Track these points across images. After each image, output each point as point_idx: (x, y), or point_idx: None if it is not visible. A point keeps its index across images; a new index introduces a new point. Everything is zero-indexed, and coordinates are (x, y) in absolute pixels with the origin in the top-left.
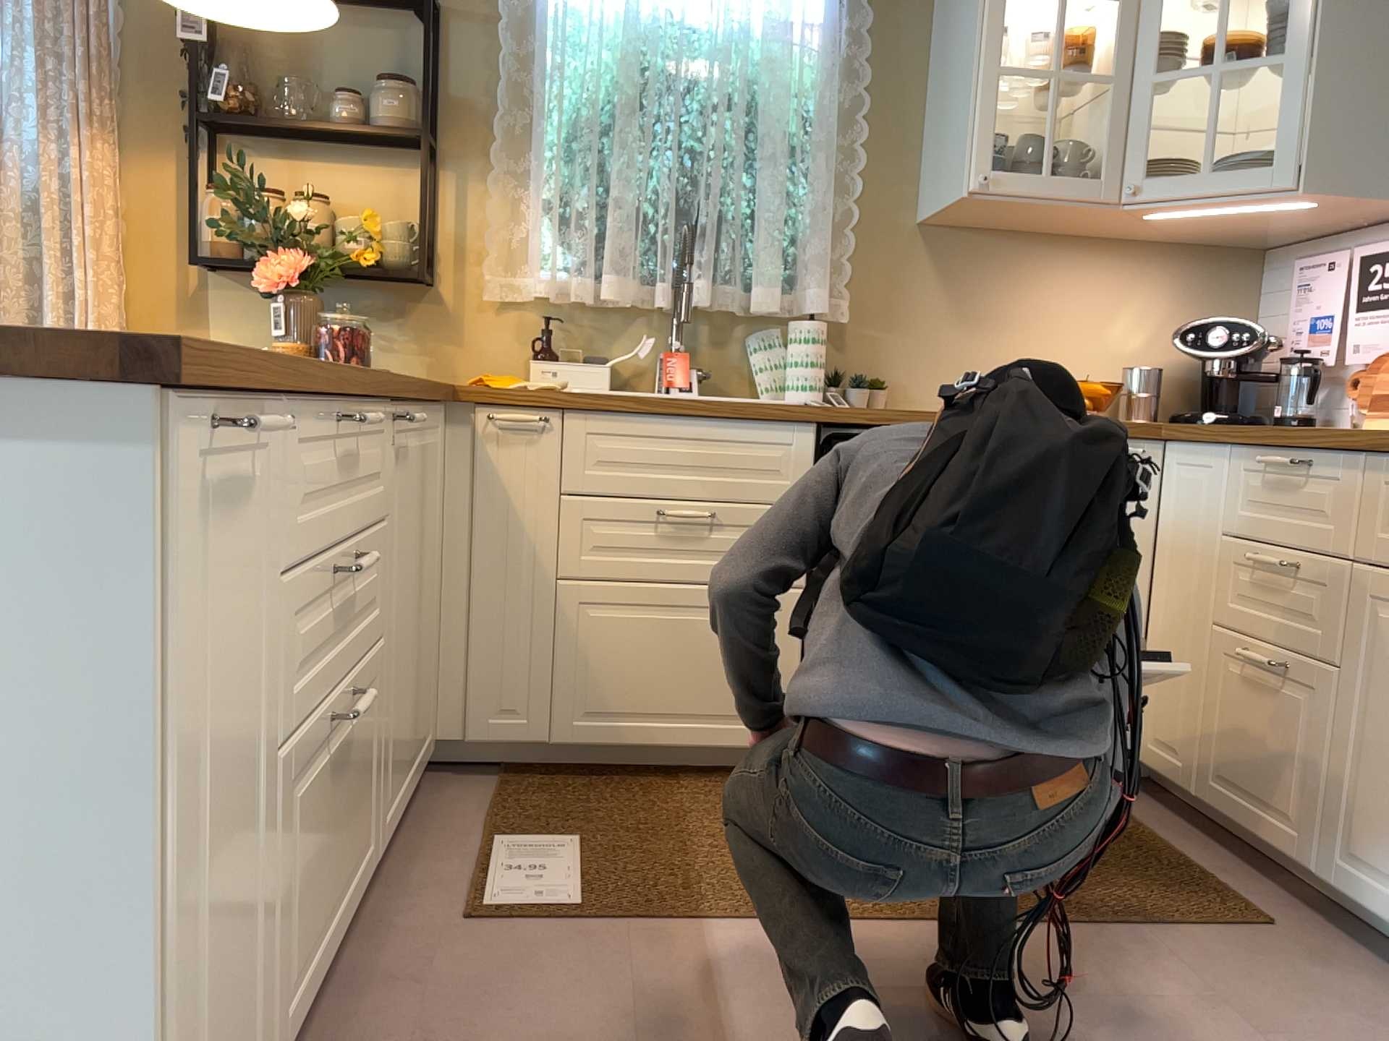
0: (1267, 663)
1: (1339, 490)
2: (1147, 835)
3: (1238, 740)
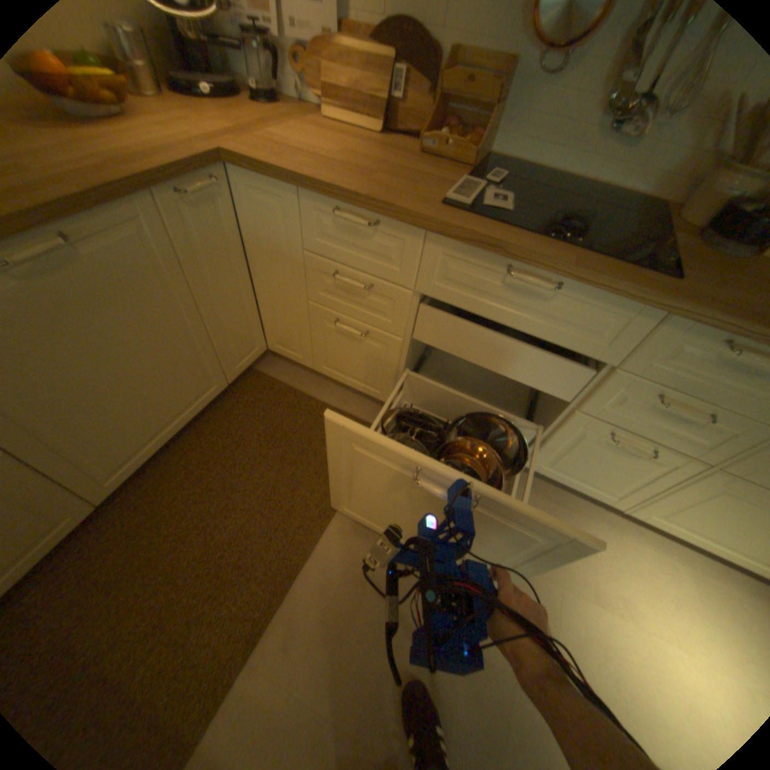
0: (357, 333)
1: (400, 245)
2: (301, 396)
3: (336, 354)
